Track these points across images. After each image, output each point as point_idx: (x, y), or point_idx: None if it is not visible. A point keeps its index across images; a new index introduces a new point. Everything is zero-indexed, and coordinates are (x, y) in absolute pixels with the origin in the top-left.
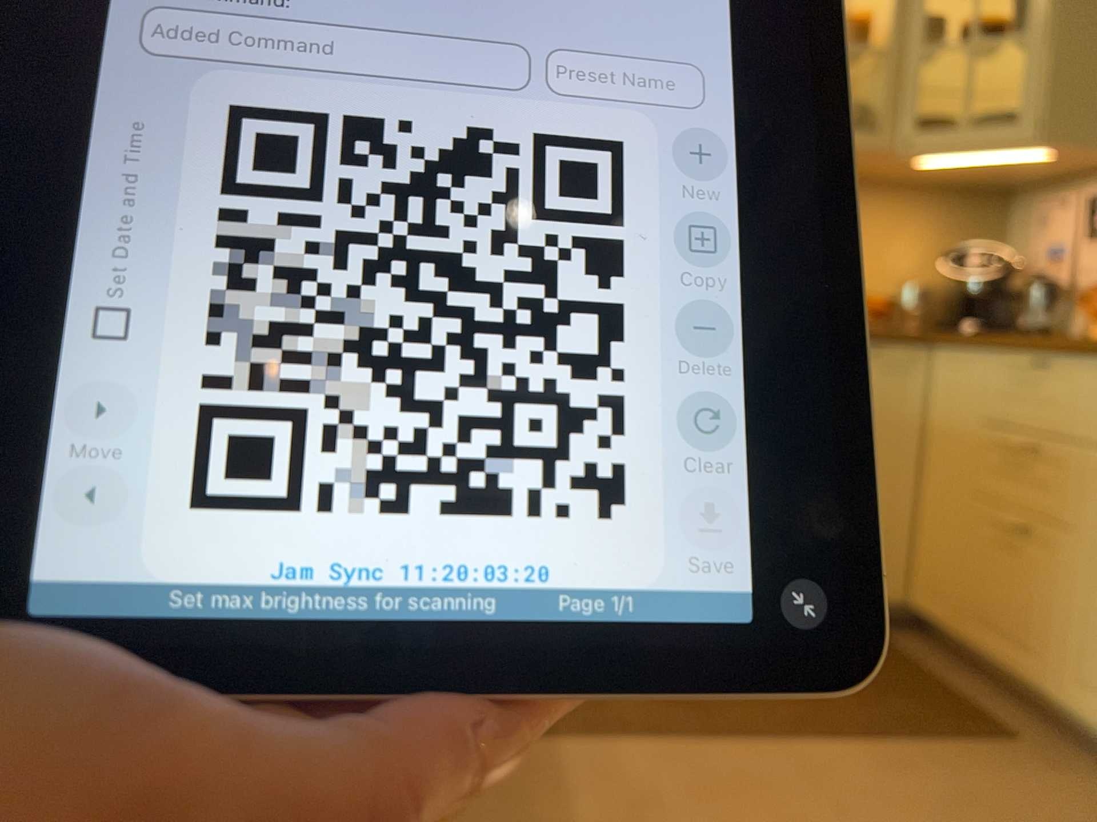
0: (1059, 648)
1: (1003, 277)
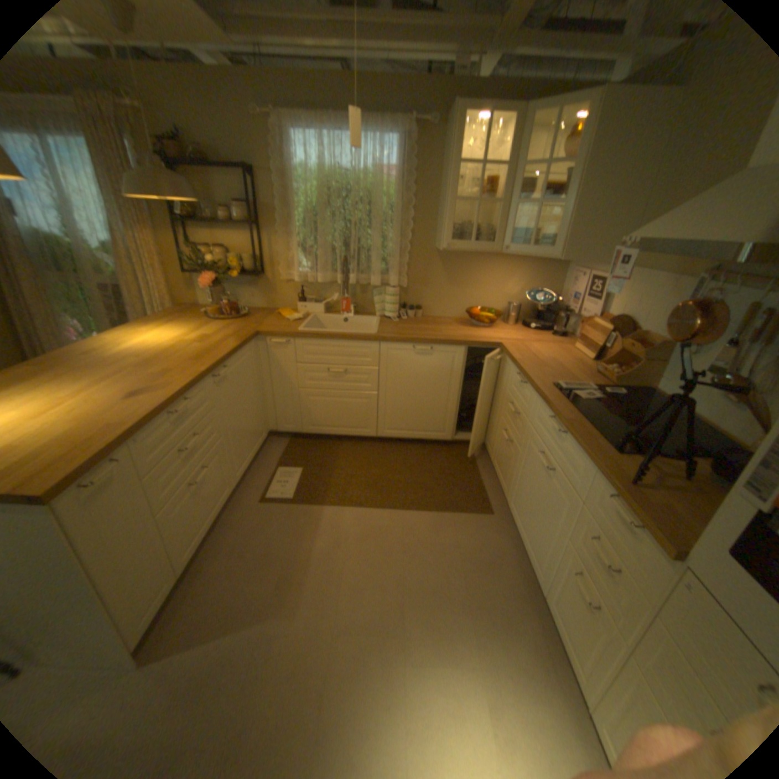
0: (511, 486)
1: (551, 304)
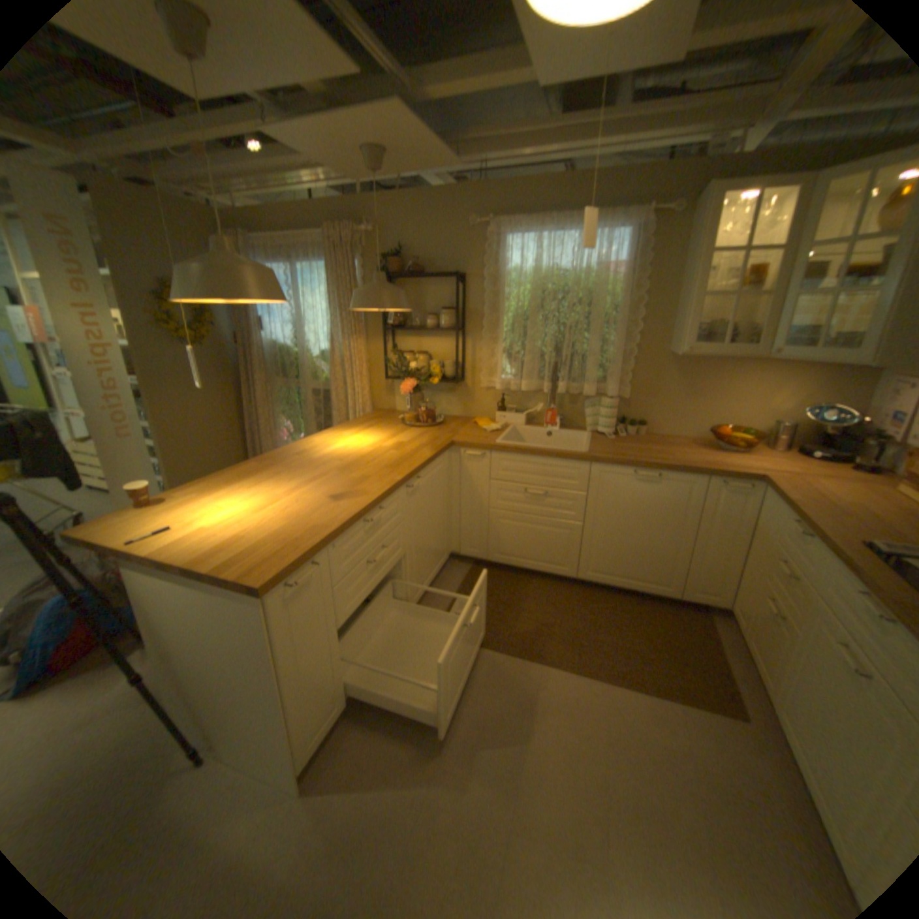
0: (782, 686)
1: (850, 426)
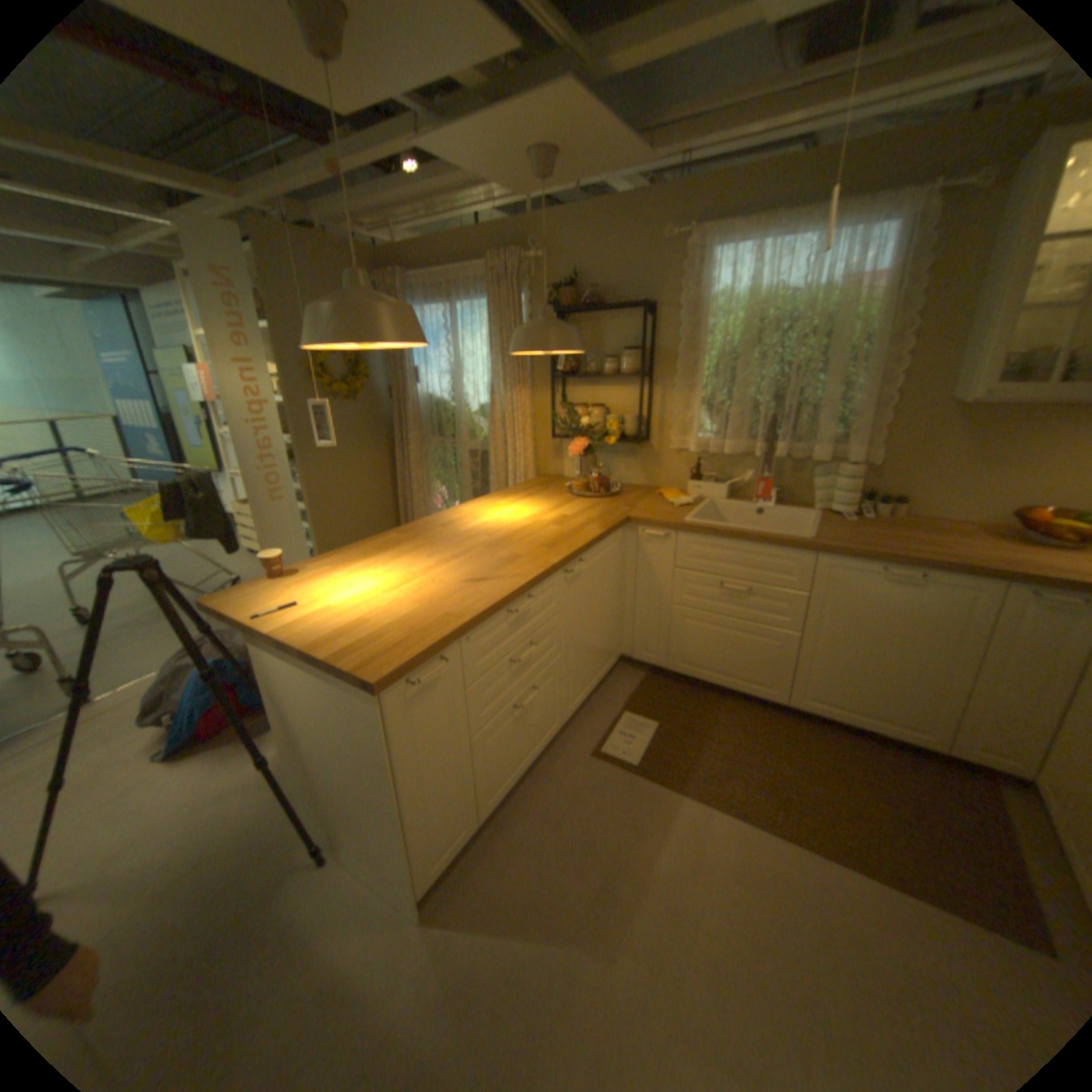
0: None
1: None
